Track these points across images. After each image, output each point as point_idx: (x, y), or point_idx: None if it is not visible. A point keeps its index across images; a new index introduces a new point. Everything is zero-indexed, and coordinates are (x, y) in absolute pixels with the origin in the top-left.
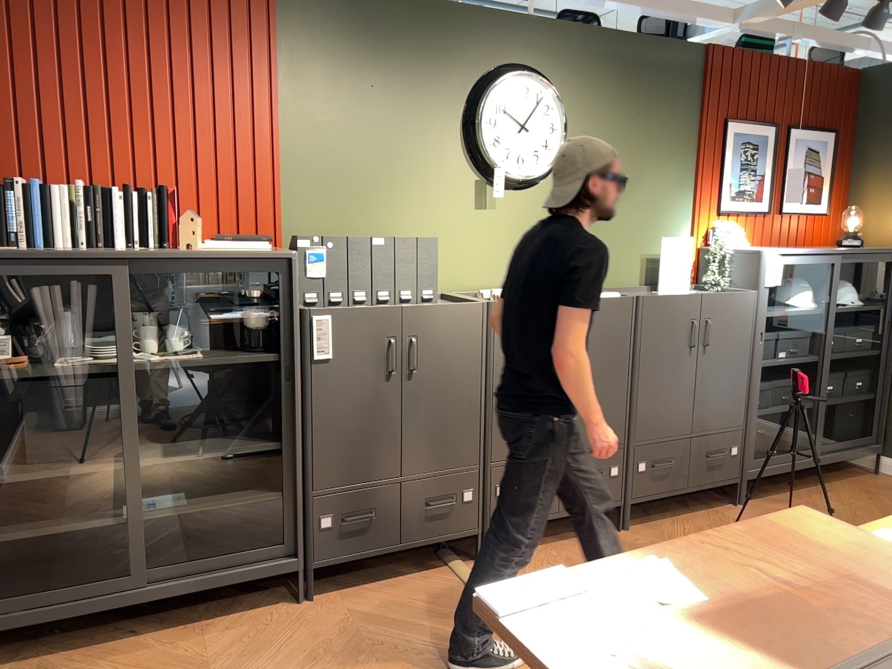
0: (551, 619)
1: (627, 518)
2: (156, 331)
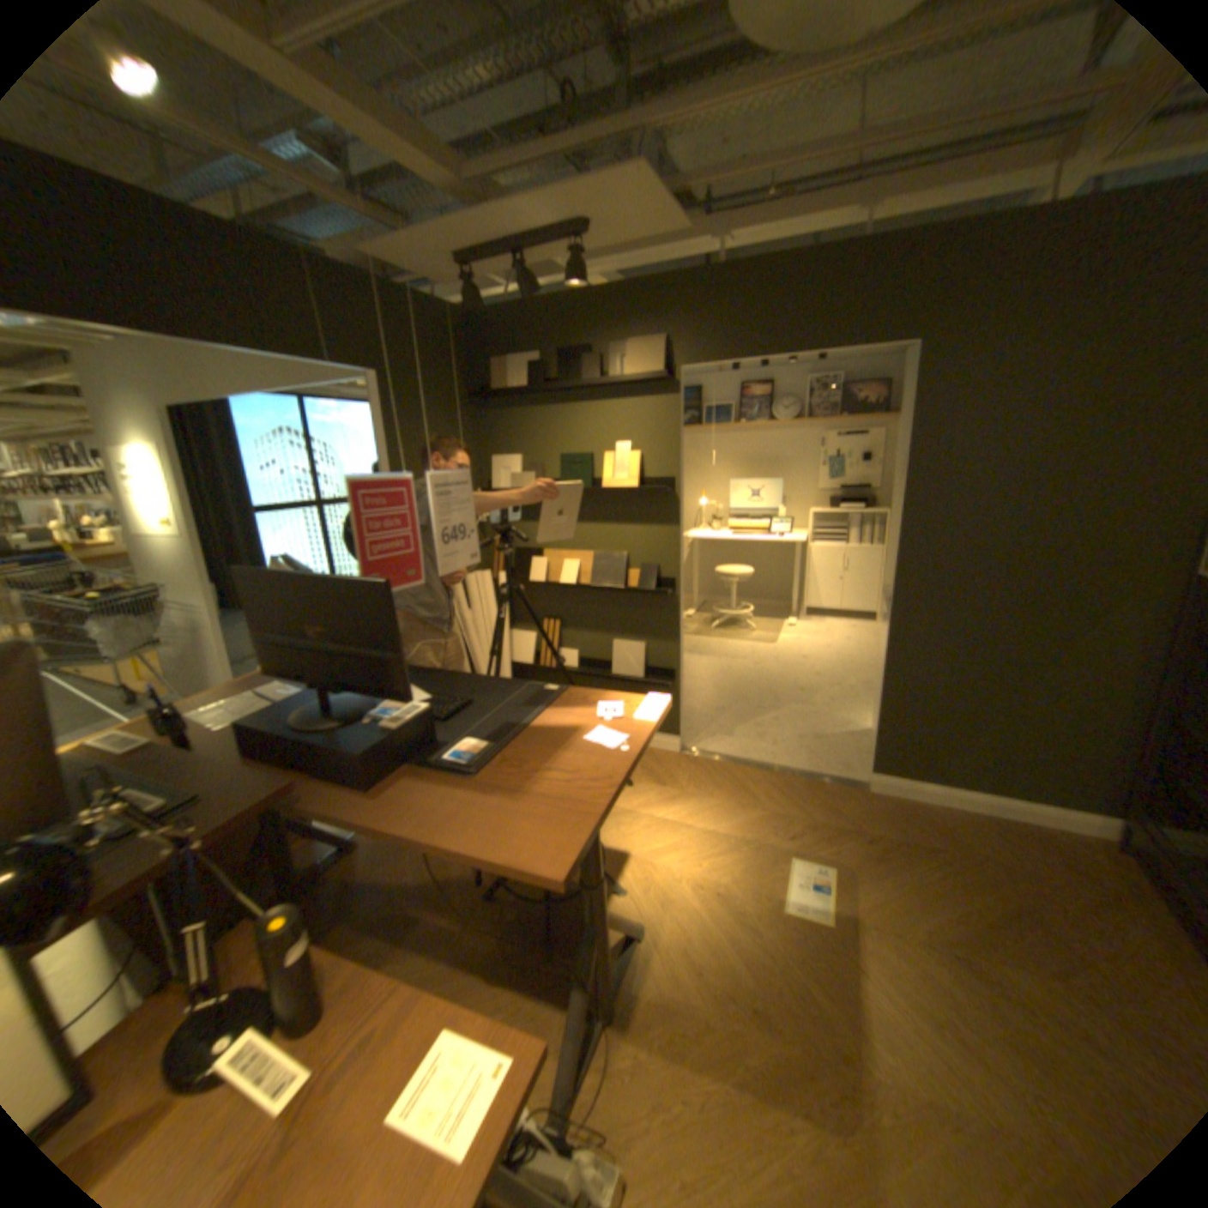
0: (636, 709)
1: None
2: None
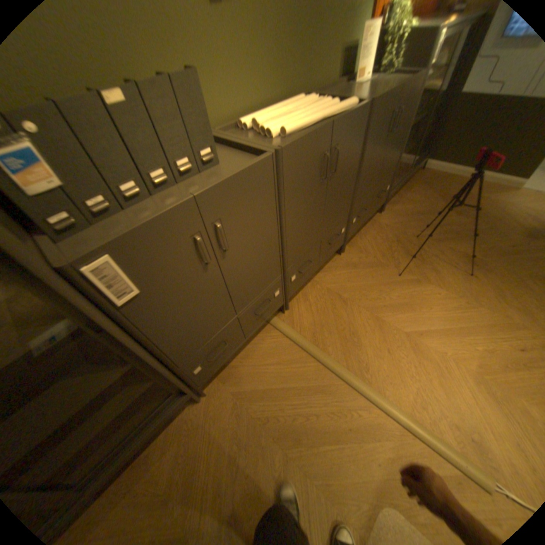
0: None
1: (344, 248)
2: None
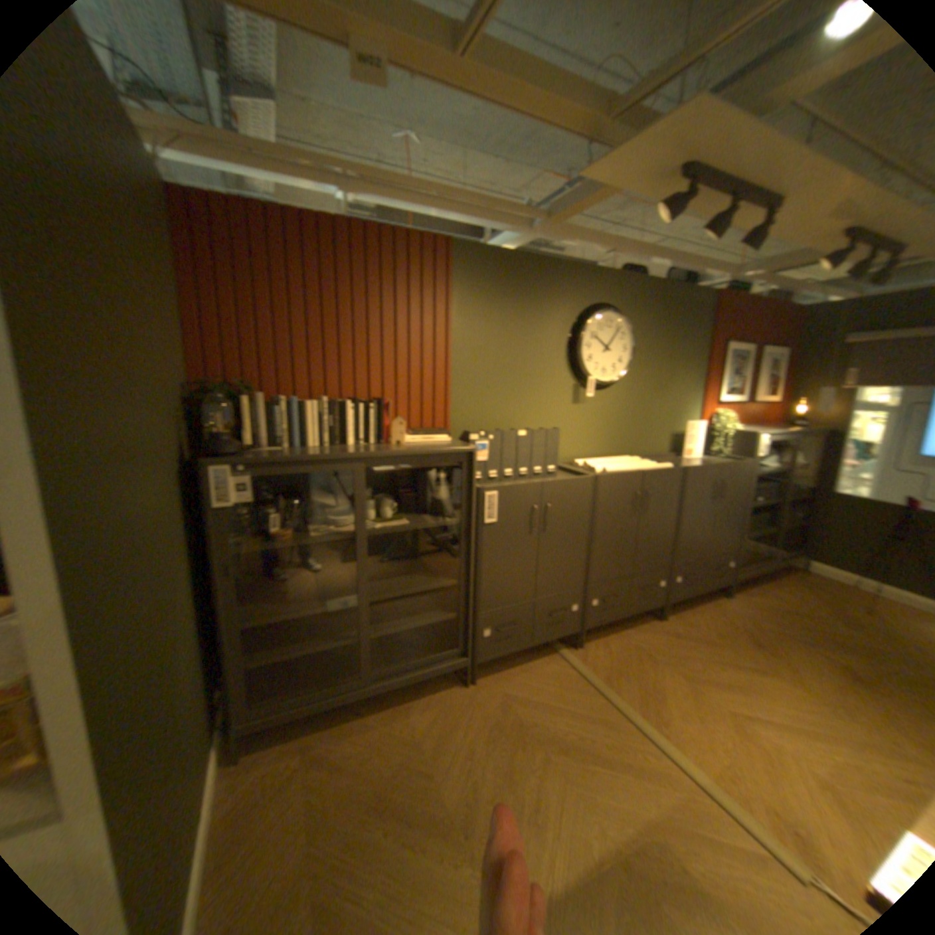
0: None
1: (667, 614)
2: (373, 502)
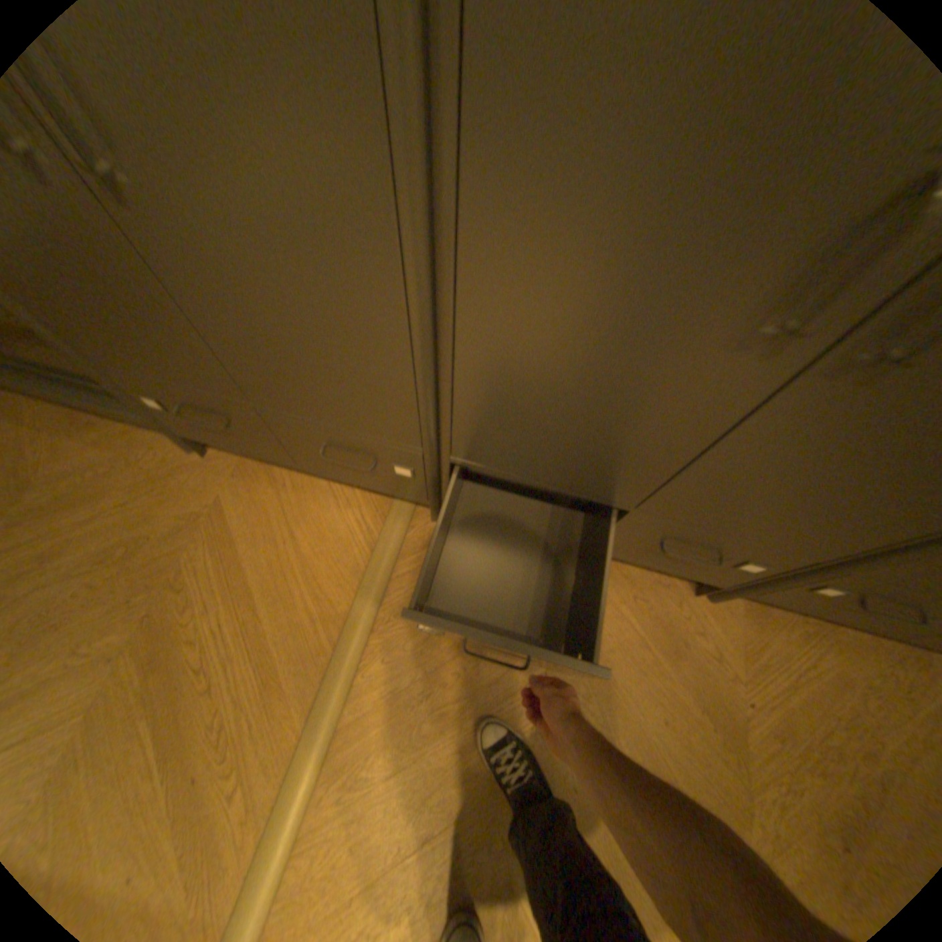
0: None
1: (723, 598)
2: None
